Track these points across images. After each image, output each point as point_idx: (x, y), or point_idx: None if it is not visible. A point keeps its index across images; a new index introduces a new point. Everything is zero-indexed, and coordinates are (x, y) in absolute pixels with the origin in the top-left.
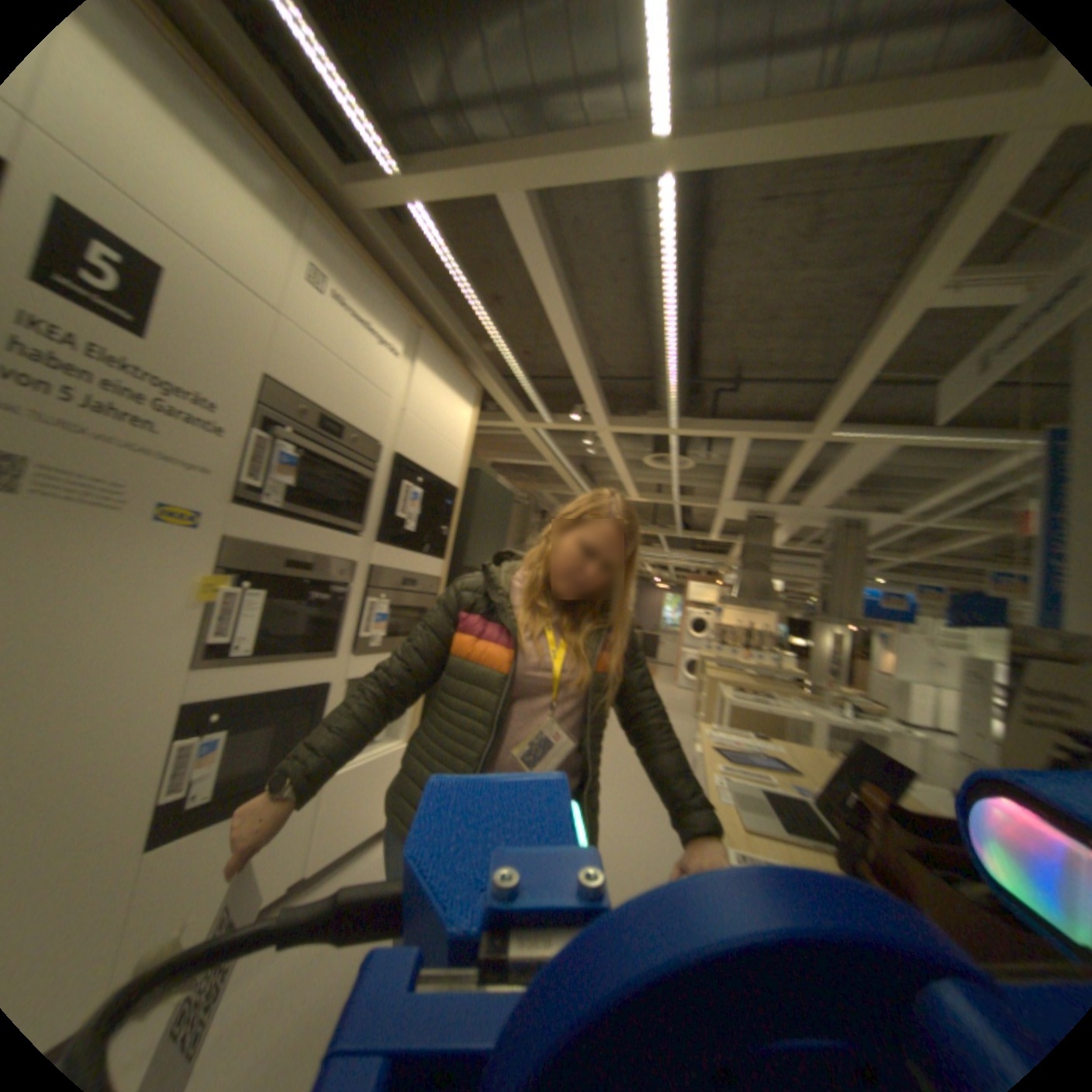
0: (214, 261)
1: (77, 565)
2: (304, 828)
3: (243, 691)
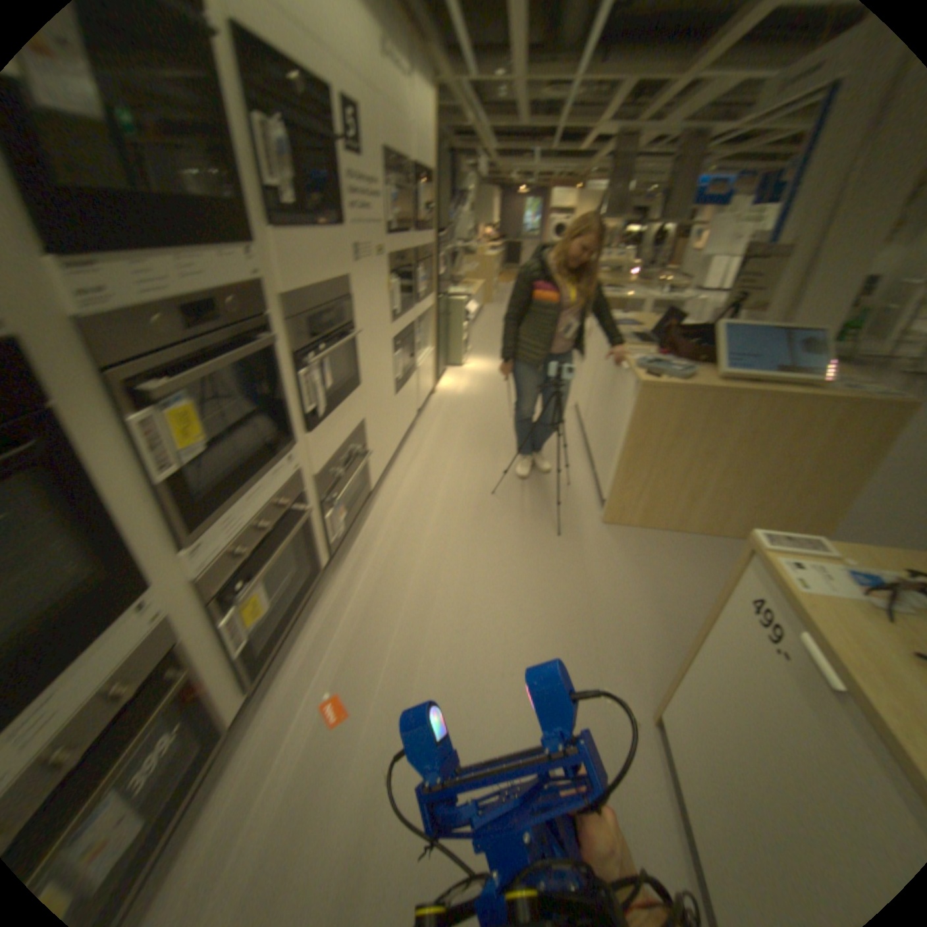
0: (369, 78)
1: (374, 285)
2: (417, 388)
3: (402, 329)
